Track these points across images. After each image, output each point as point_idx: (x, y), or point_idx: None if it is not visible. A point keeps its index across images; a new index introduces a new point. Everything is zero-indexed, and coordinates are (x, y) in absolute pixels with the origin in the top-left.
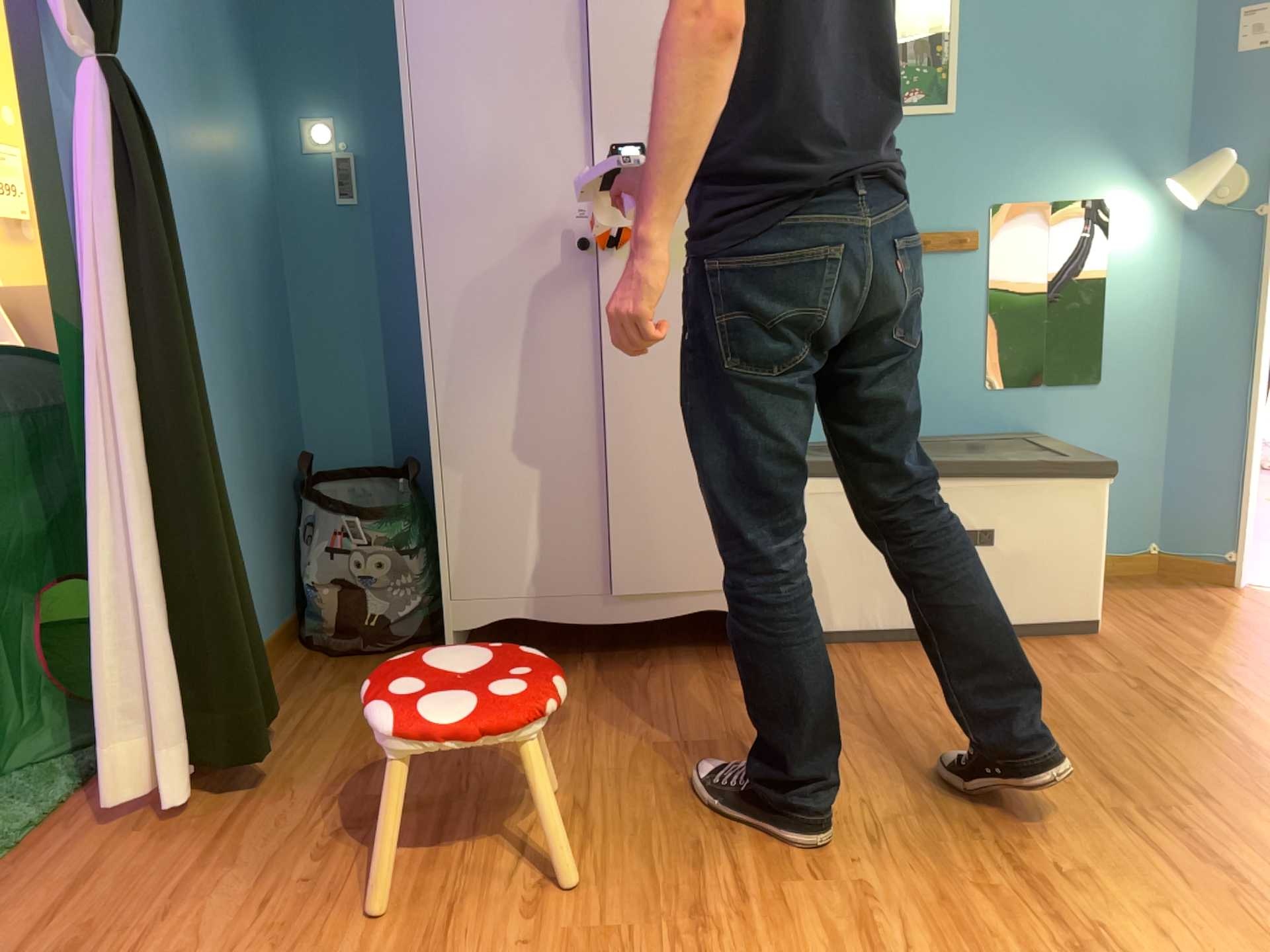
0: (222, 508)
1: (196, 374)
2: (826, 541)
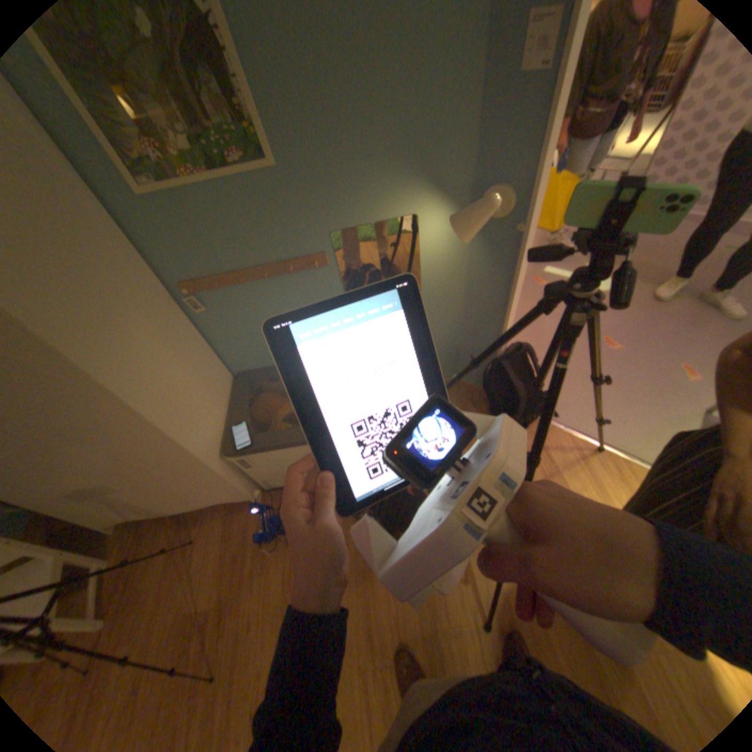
0: None
1: None
2: (267, 470)
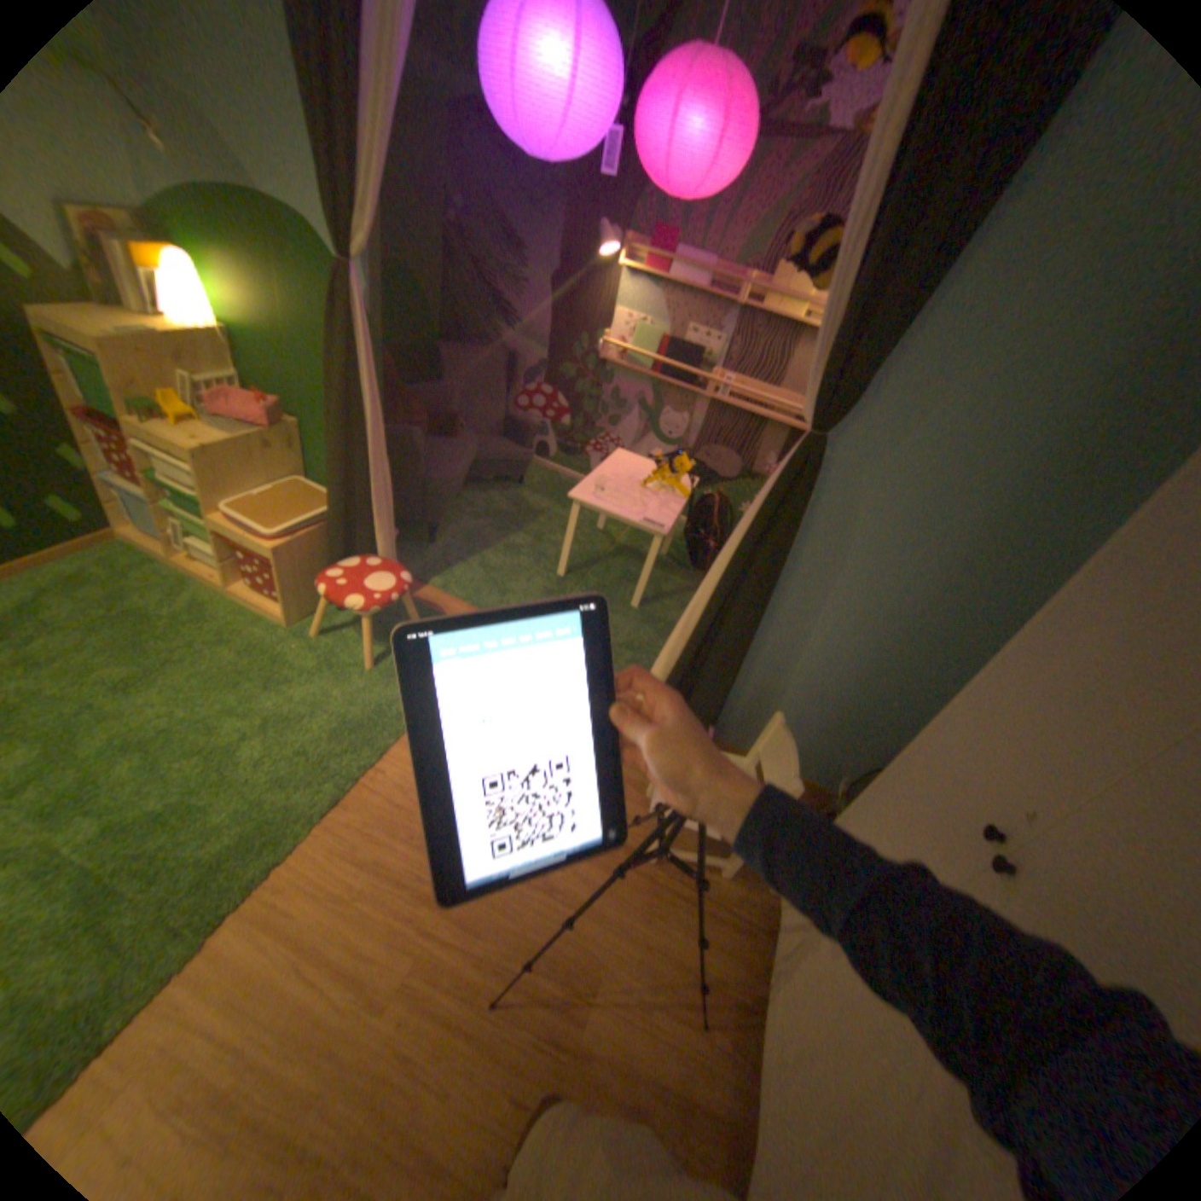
0: (719, 675)
1: (755, 615)
2: None
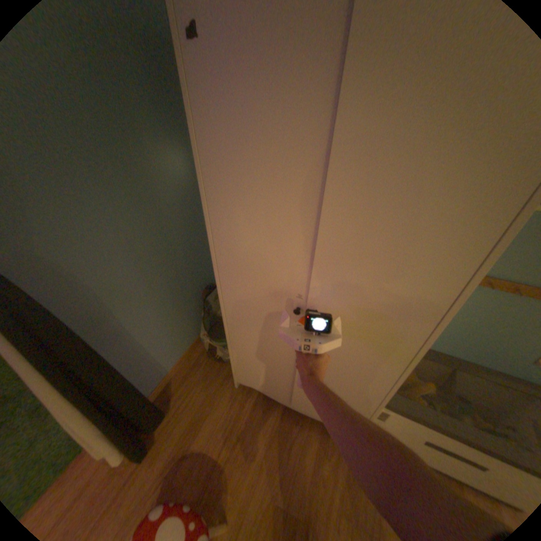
0: (123, 396)
1: (98, 362)
2: (396, 431)
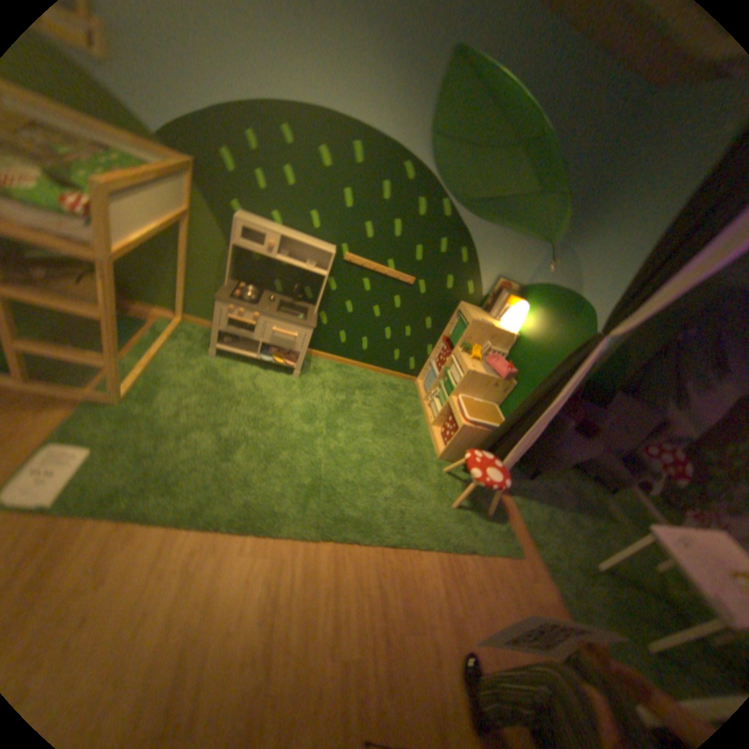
0: None
1: None
2: None
